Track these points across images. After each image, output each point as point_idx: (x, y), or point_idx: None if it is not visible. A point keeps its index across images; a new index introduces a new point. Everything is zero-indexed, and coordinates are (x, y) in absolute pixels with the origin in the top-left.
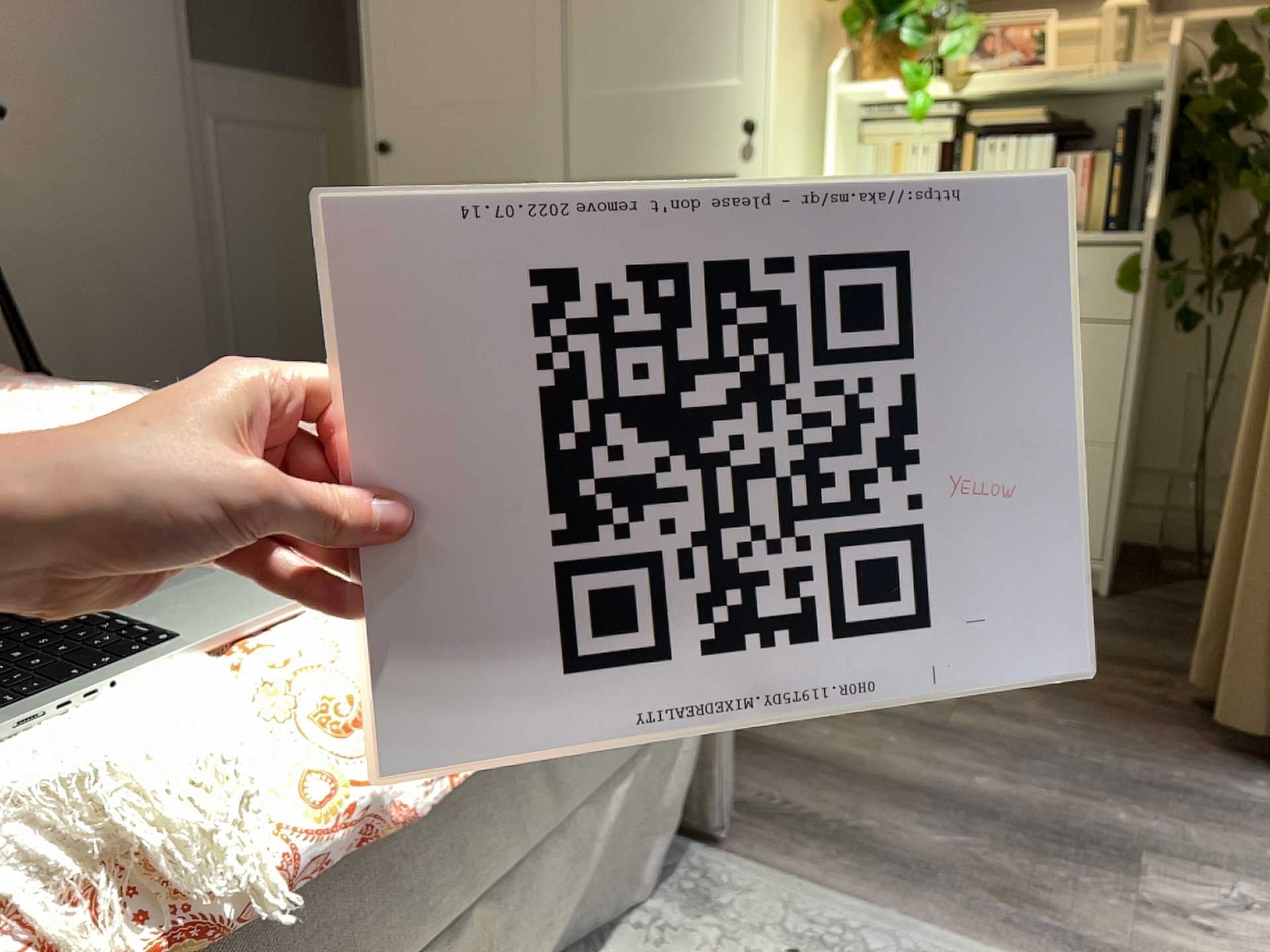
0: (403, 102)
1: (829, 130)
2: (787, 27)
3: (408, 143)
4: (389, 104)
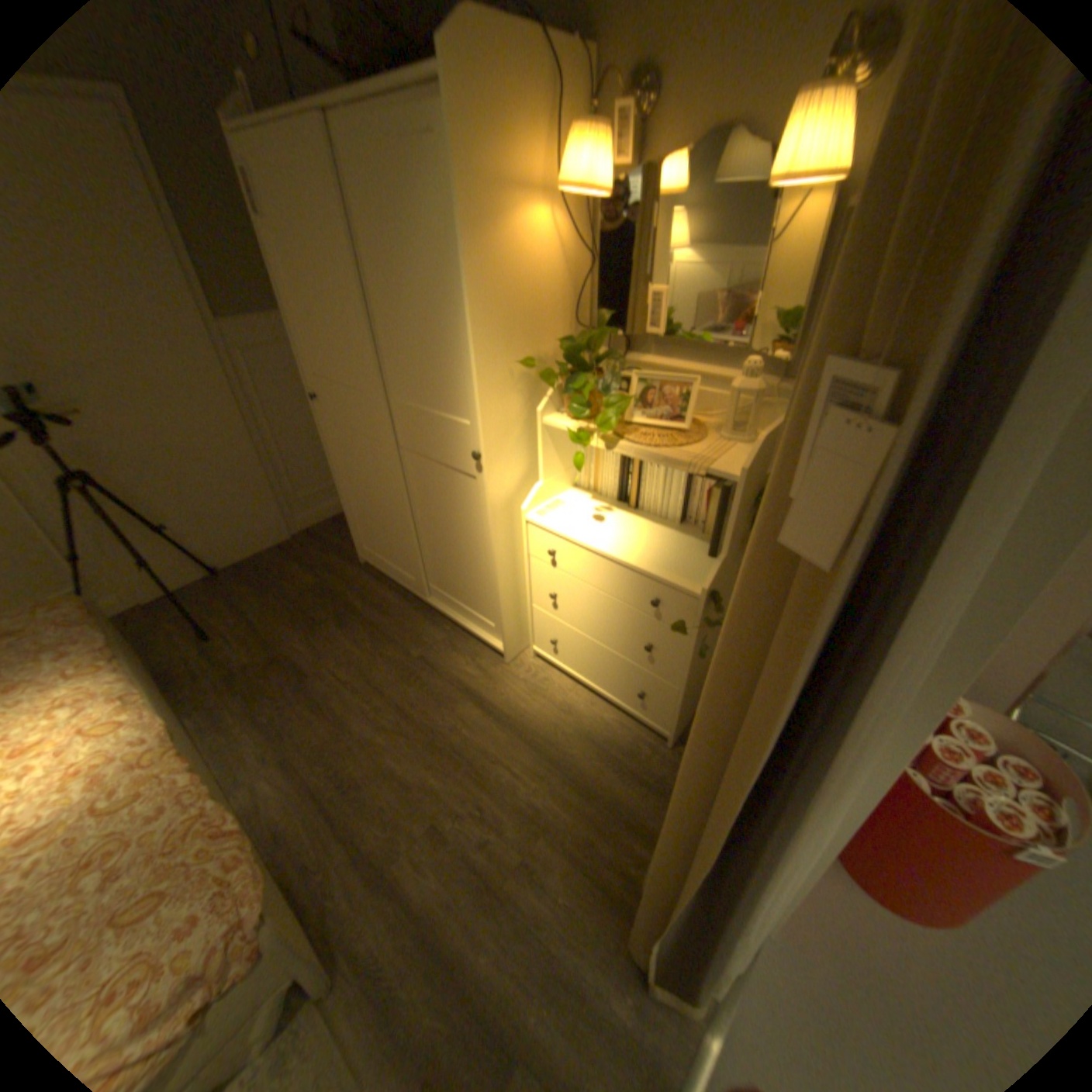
0: (316, 373)
1: (540, 446)
2: (494, 395)
3: (323, 397)
4: (310, 372)
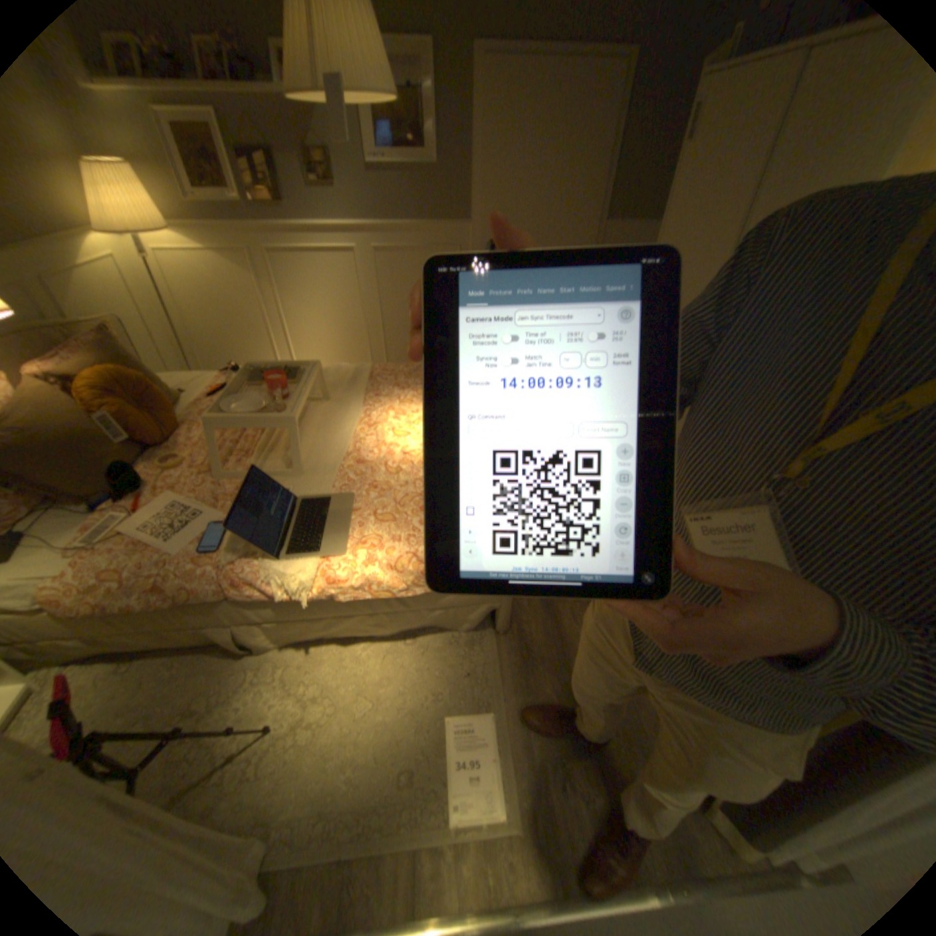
0: None
1: None
2: None
3: None
4: None
